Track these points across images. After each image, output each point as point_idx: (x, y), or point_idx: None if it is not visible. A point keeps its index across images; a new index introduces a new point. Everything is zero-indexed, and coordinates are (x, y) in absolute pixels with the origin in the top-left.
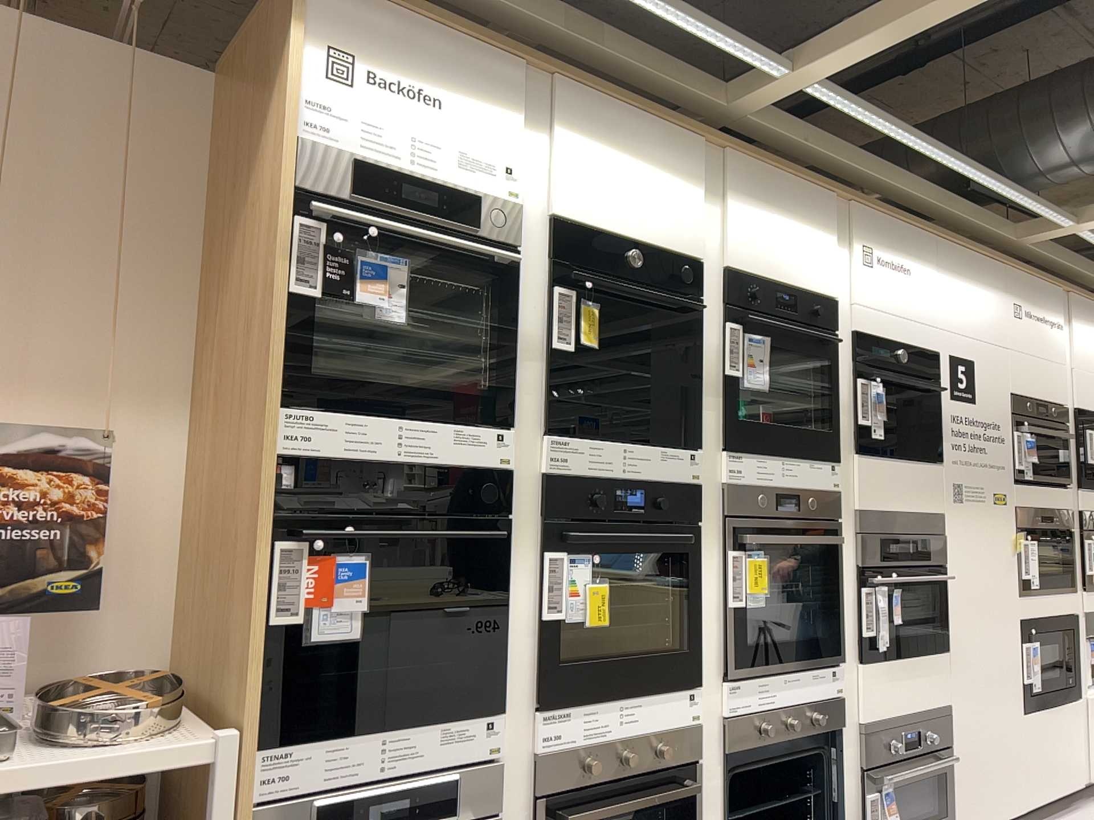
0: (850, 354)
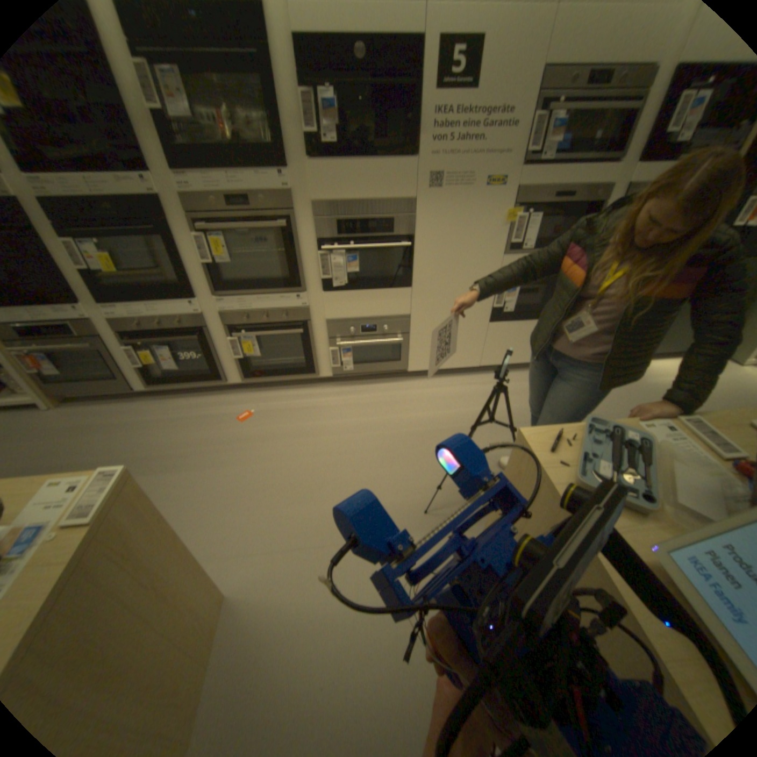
0: (293, 63)
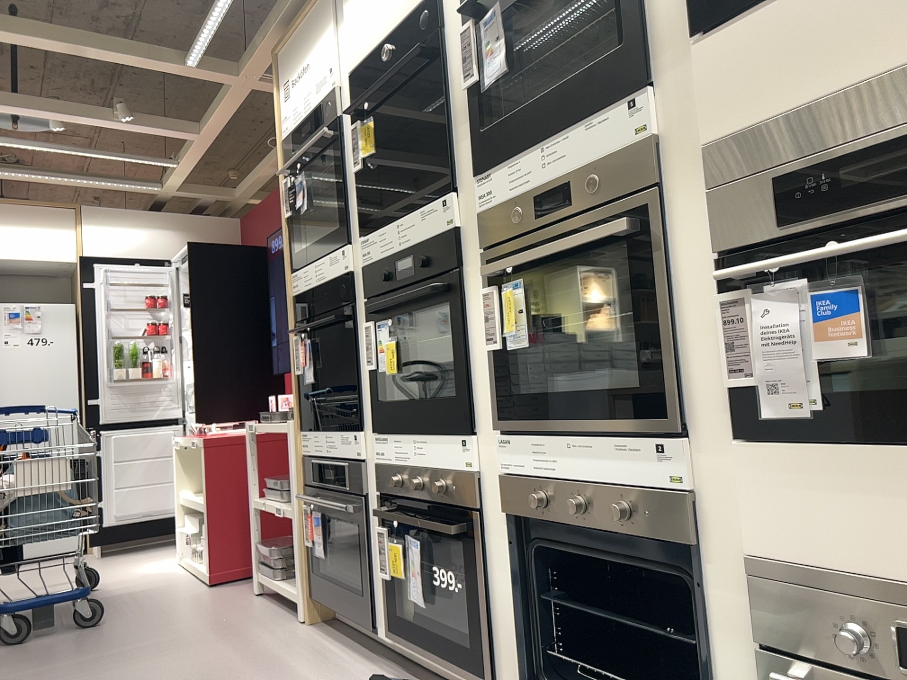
0: None
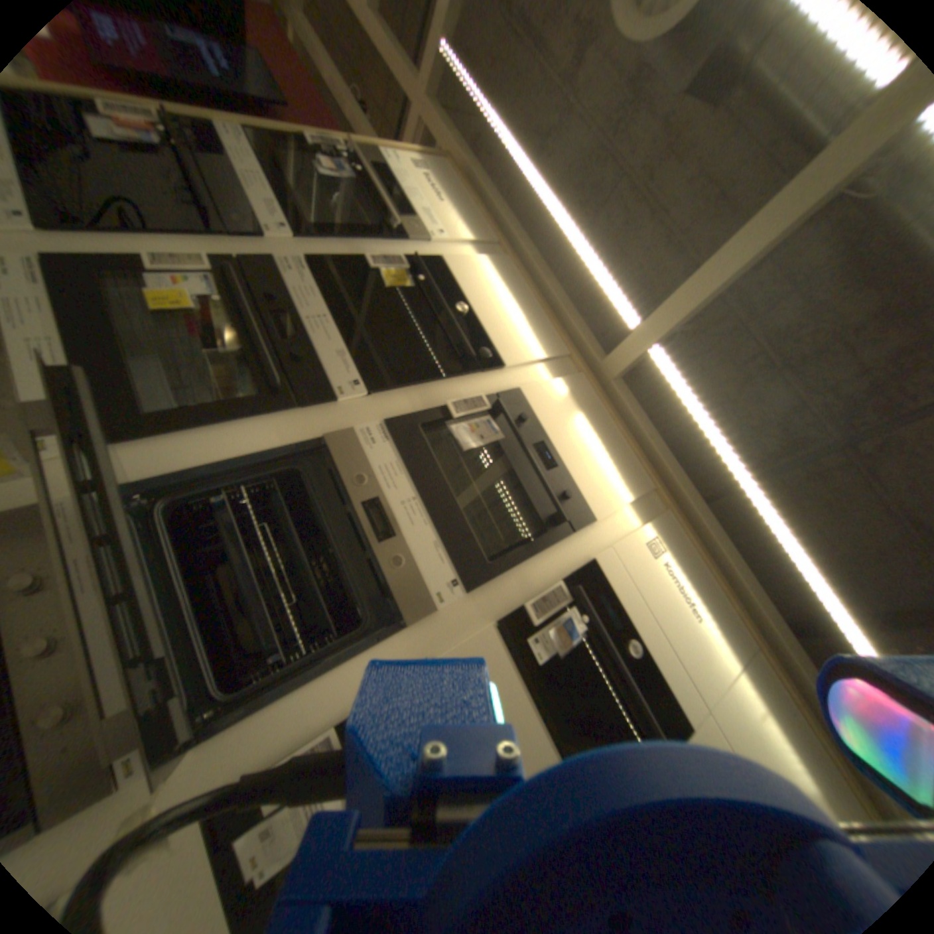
0: (573, 570)
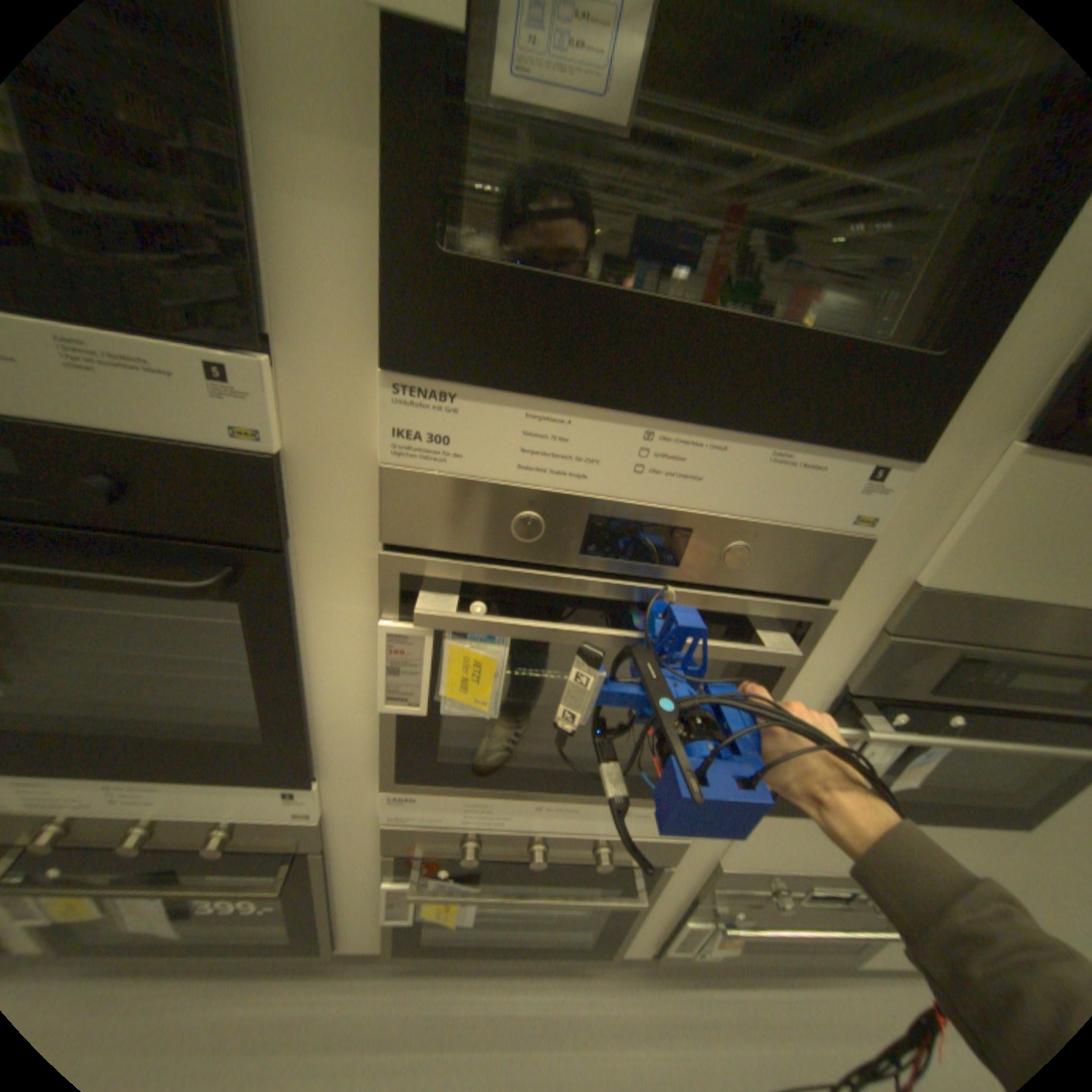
0: None
